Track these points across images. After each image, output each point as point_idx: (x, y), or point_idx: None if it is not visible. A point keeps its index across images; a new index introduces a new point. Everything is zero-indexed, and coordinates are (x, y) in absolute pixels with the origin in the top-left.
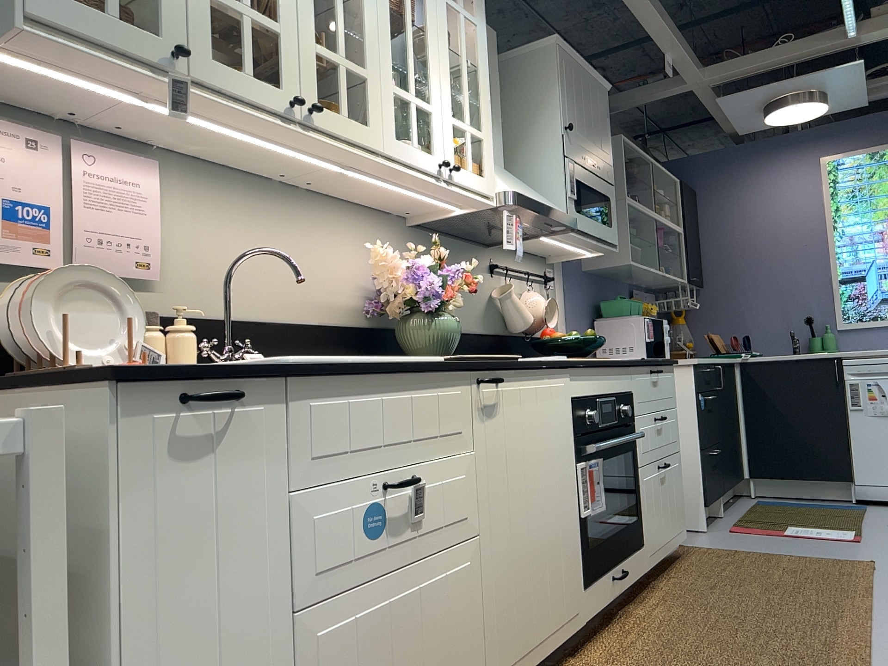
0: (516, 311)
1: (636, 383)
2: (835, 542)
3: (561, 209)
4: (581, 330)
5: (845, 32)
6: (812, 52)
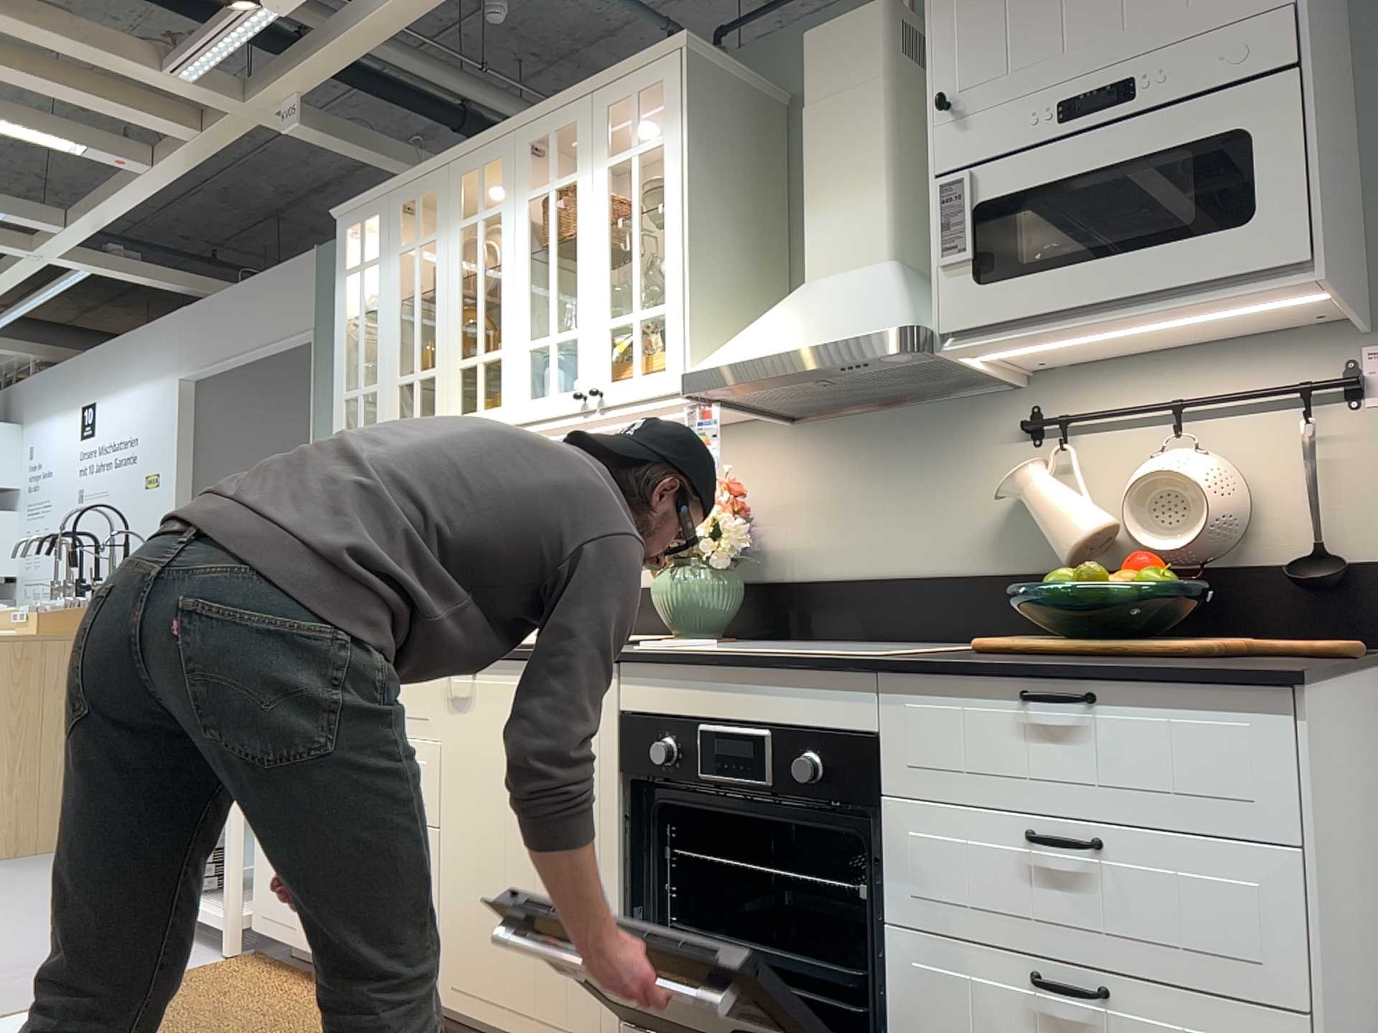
0: (1041, 520)
1: (899, 717)
2: None
3: (877, 322)
4: None
5: None
6: None
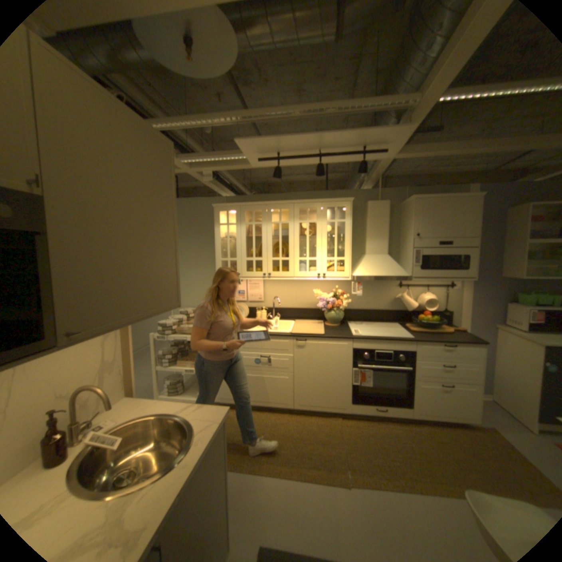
0: (406, 303)
1: (421, 349)
2: None
3: (401, 273)
4: (490, 308)
5: None
6: None
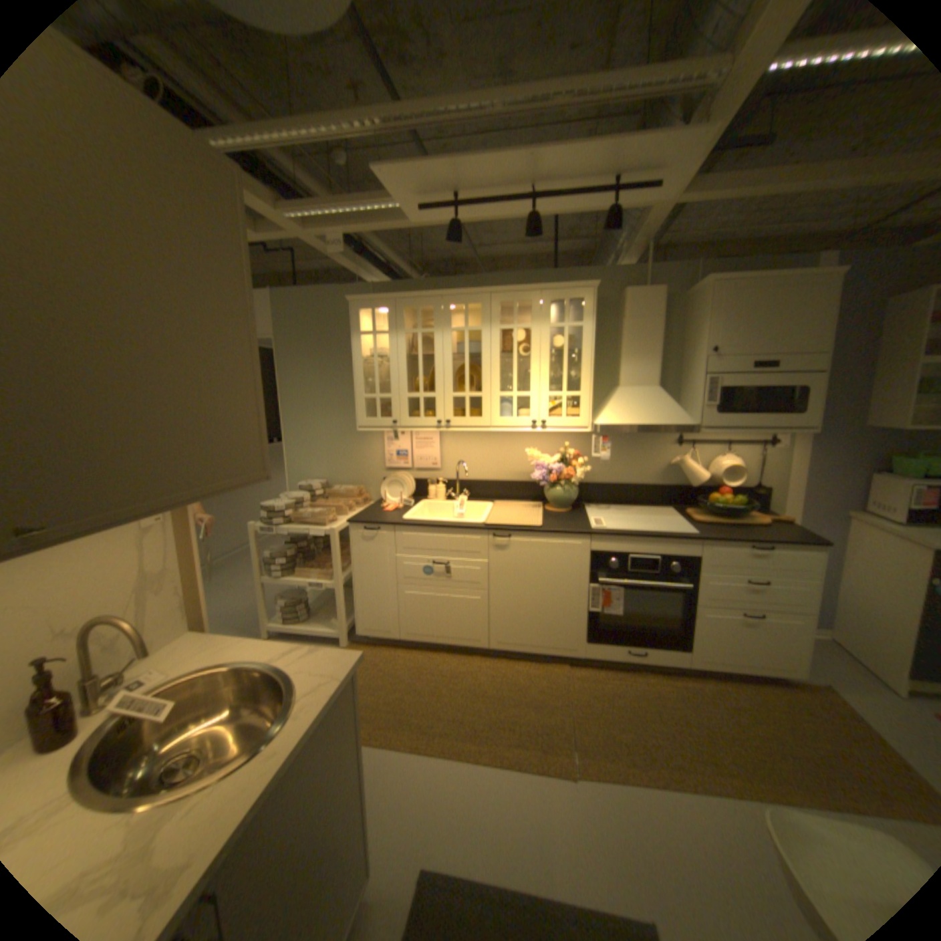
0: (688, 473)
1: (710, 553)
2: None
3: (681, 420)
4: (838, 481)
5: None
6: None
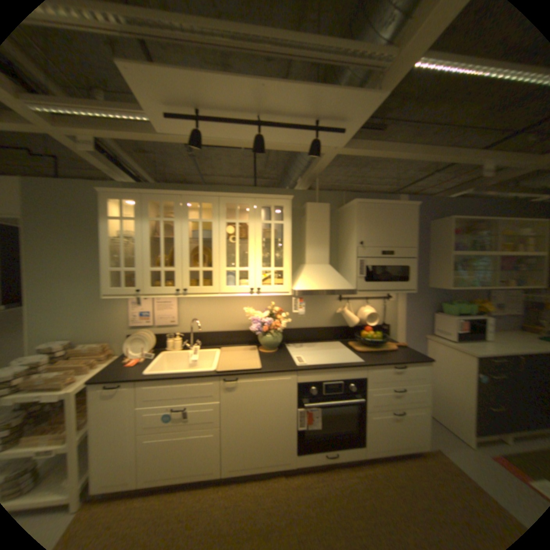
0: (346, 318)
1: (371, 374)
2: None
3: (345, 286)
4: (419, 318)
5: None
6: None
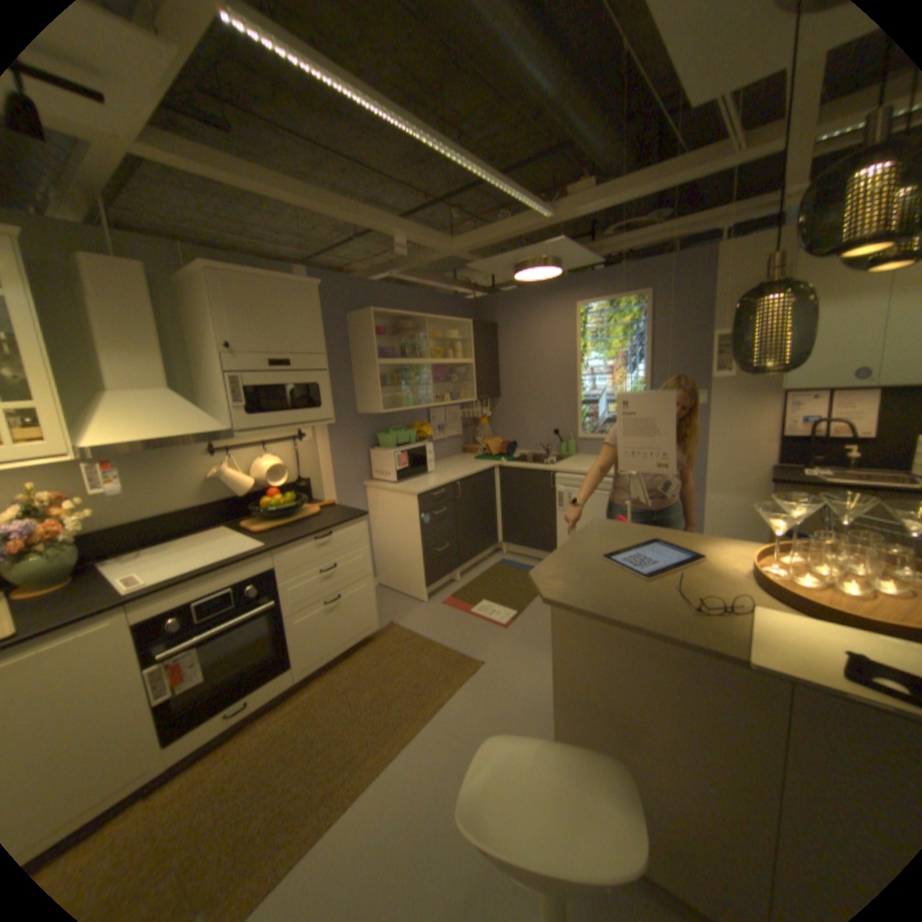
0: (231, 483)
1: (280, 560)
2: (488, 629)
3: (209, 425)
4: (352, 460)
5: (539, 213)
6: (525, 227)
